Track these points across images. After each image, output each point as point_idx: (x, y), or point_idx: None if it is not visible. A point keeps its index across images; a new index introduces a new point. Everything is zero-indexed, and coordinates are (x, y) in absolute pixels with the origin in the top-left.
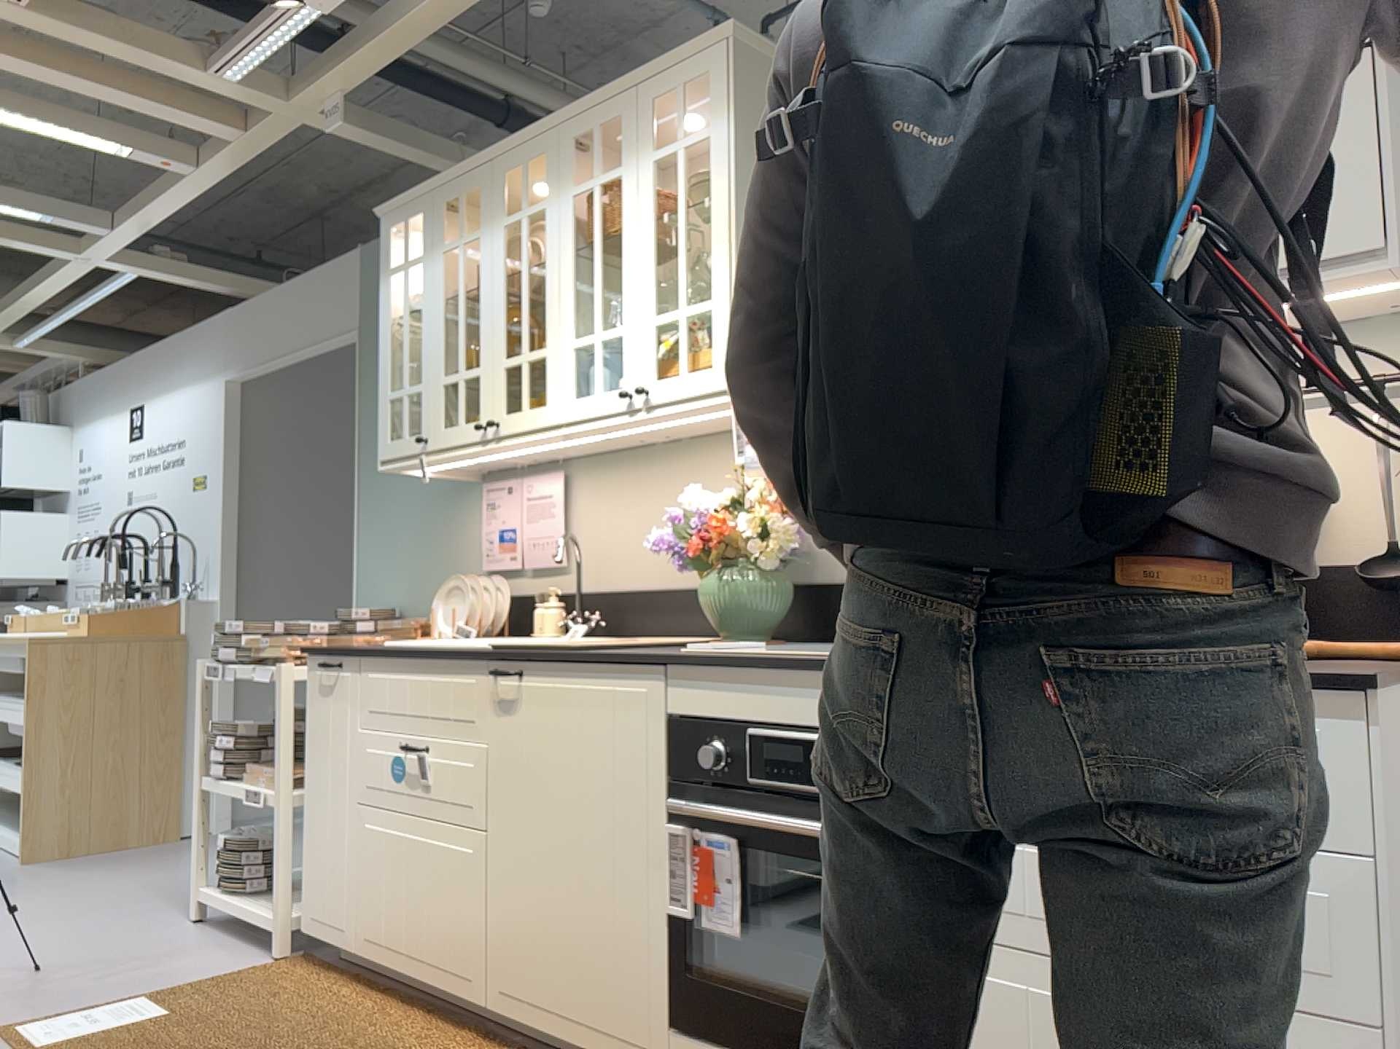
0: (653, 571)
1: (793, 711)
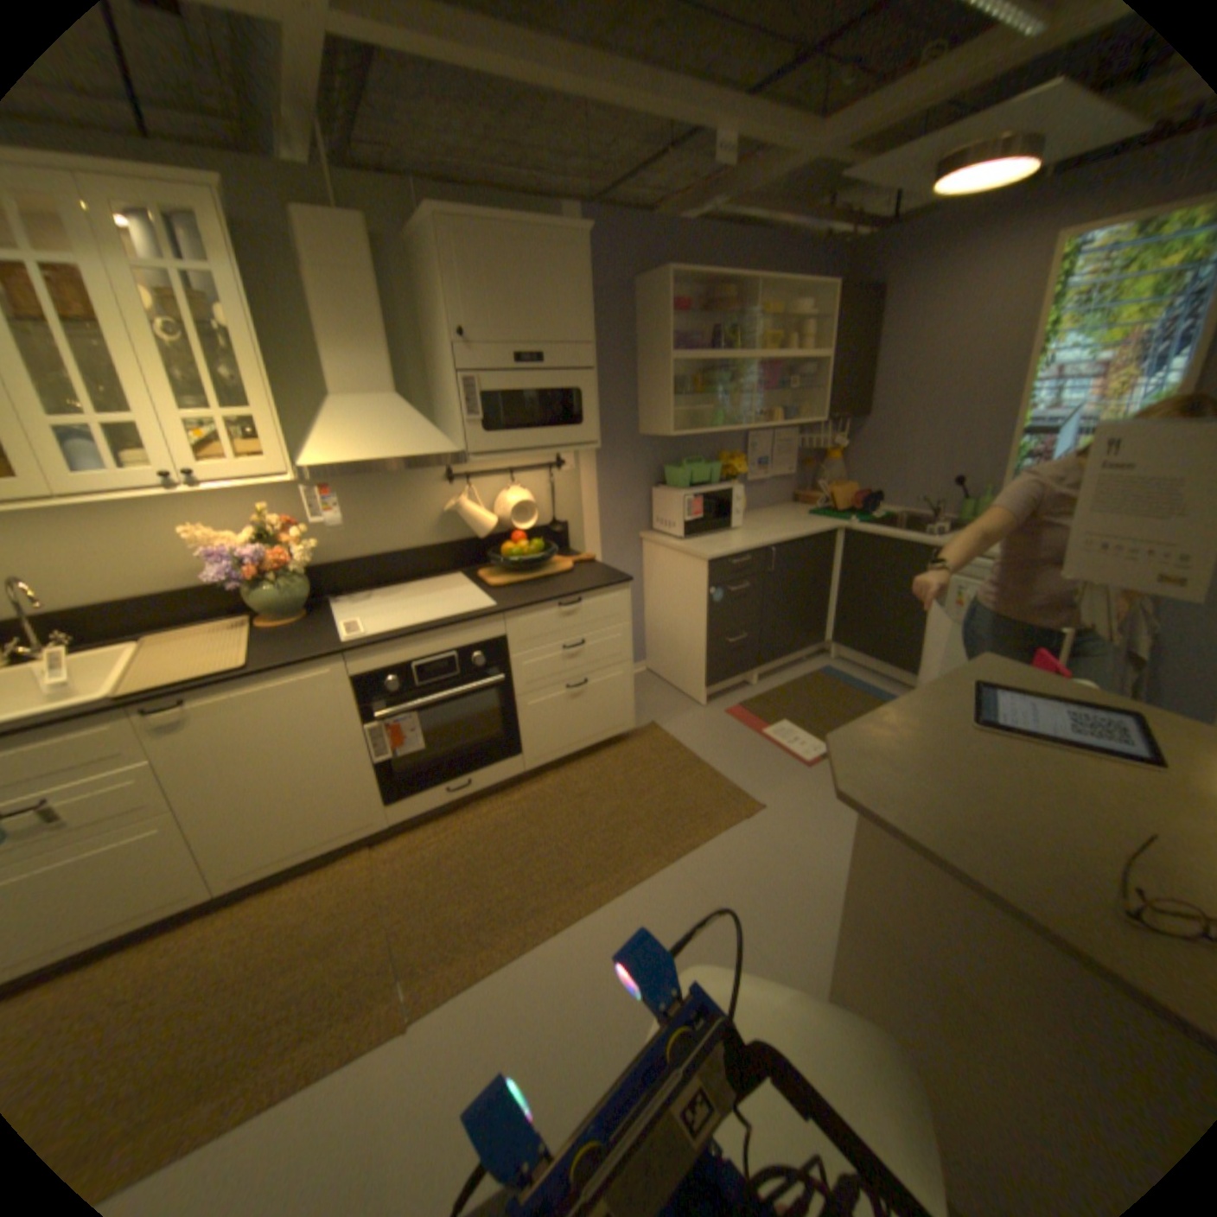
0: (115, 588)
1: (437, 649)
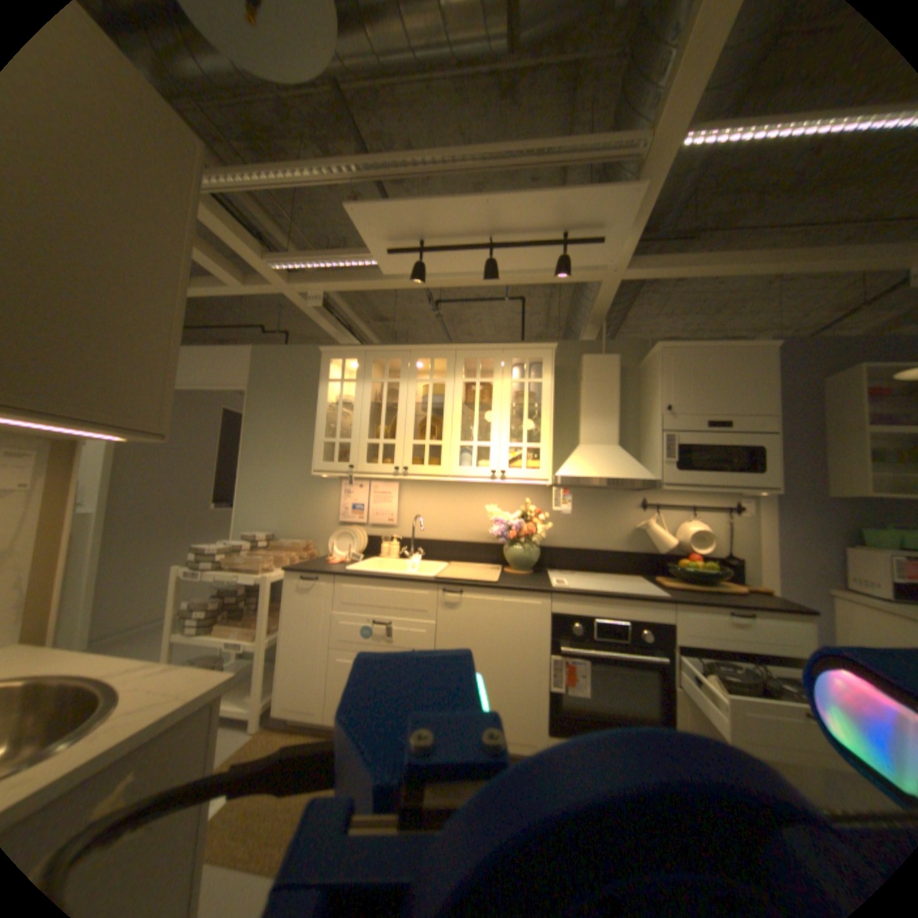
0: (447, 532)
1: (614, 613)
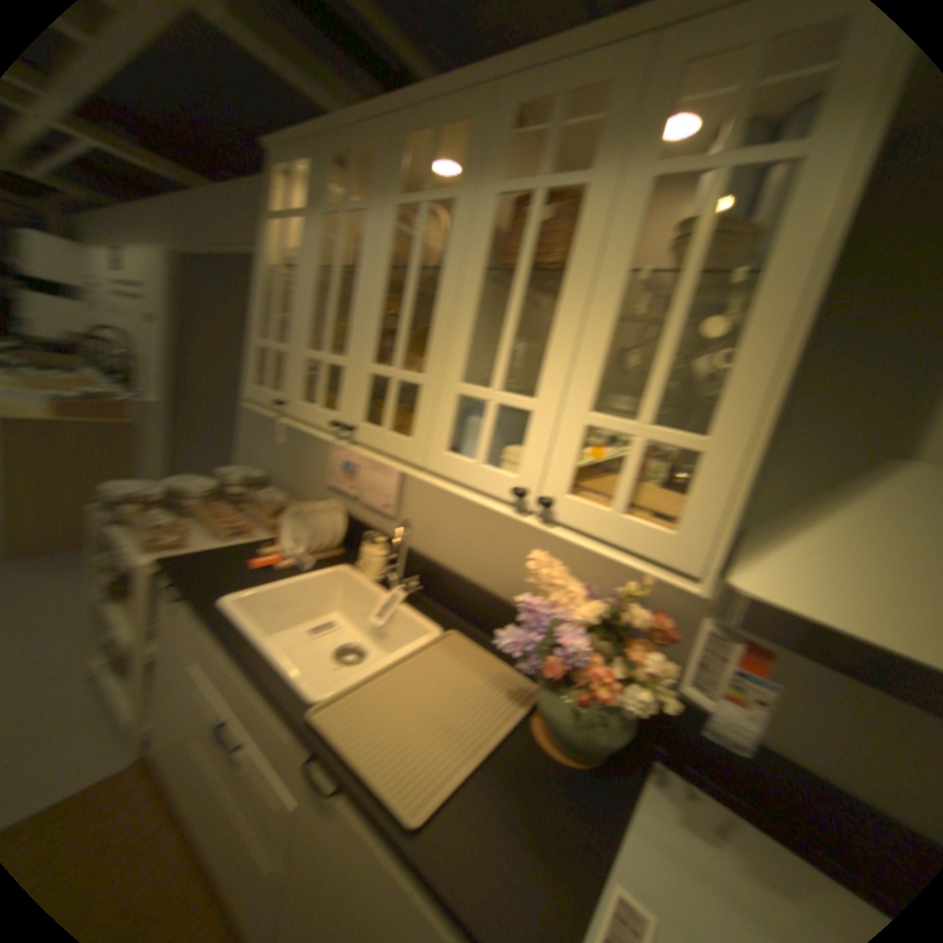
0: (476, 564)
1: None
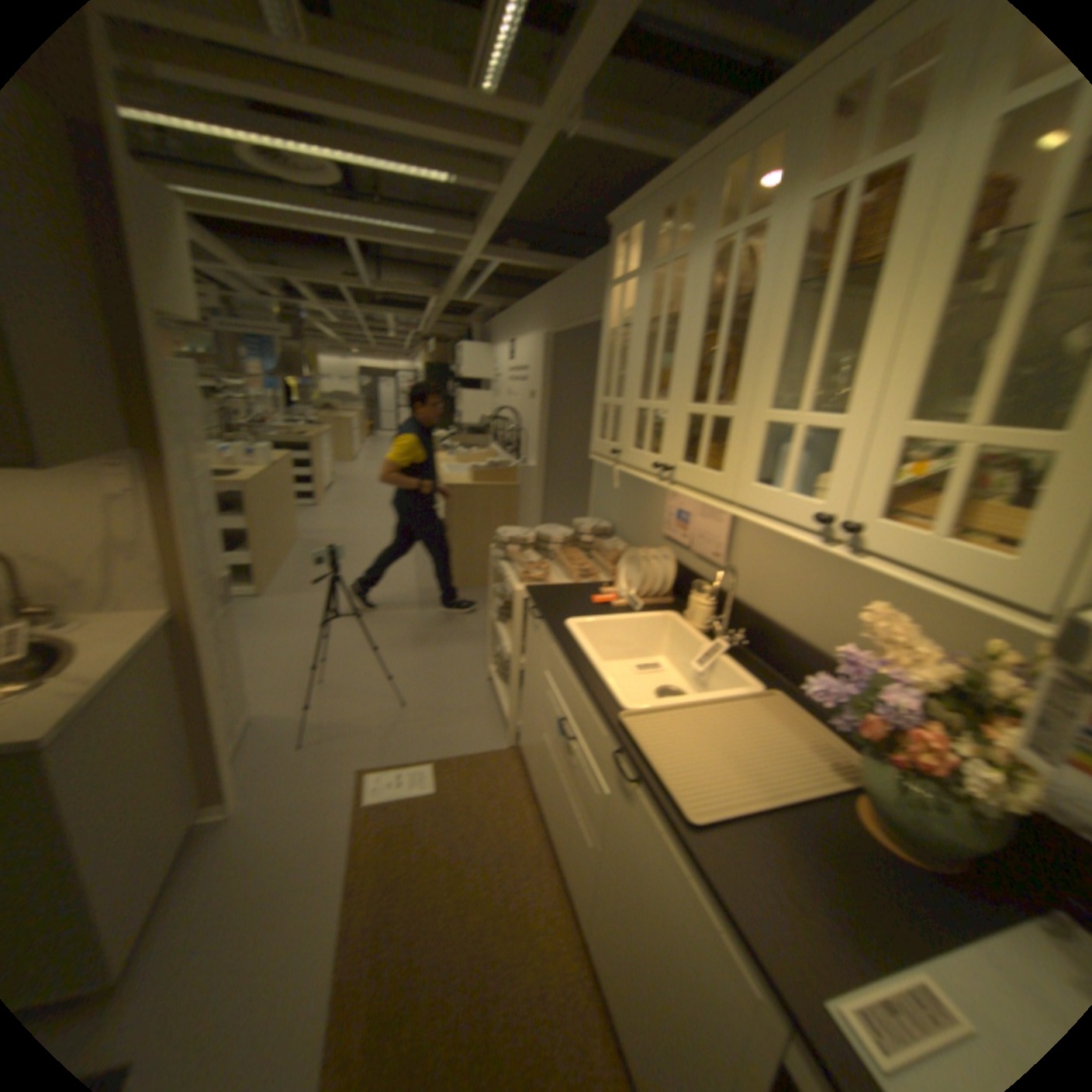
0: (807, 623)
1: None
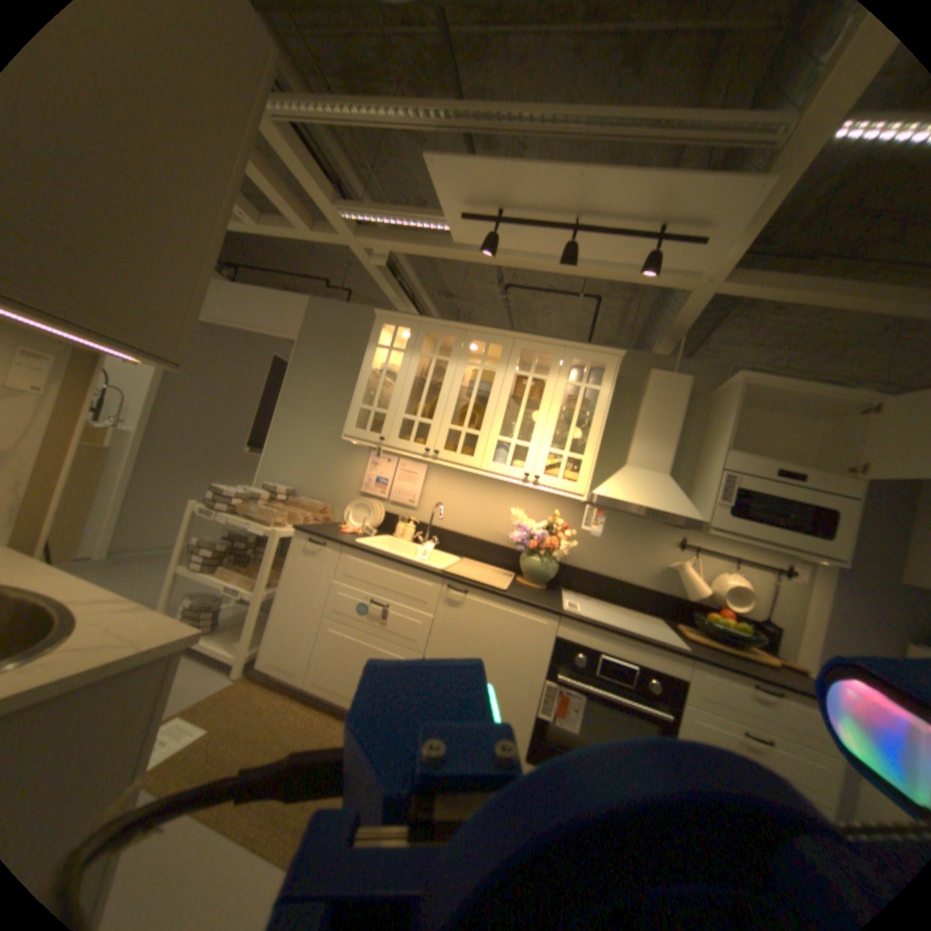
0: (467, 527)
1: (625, 654)
